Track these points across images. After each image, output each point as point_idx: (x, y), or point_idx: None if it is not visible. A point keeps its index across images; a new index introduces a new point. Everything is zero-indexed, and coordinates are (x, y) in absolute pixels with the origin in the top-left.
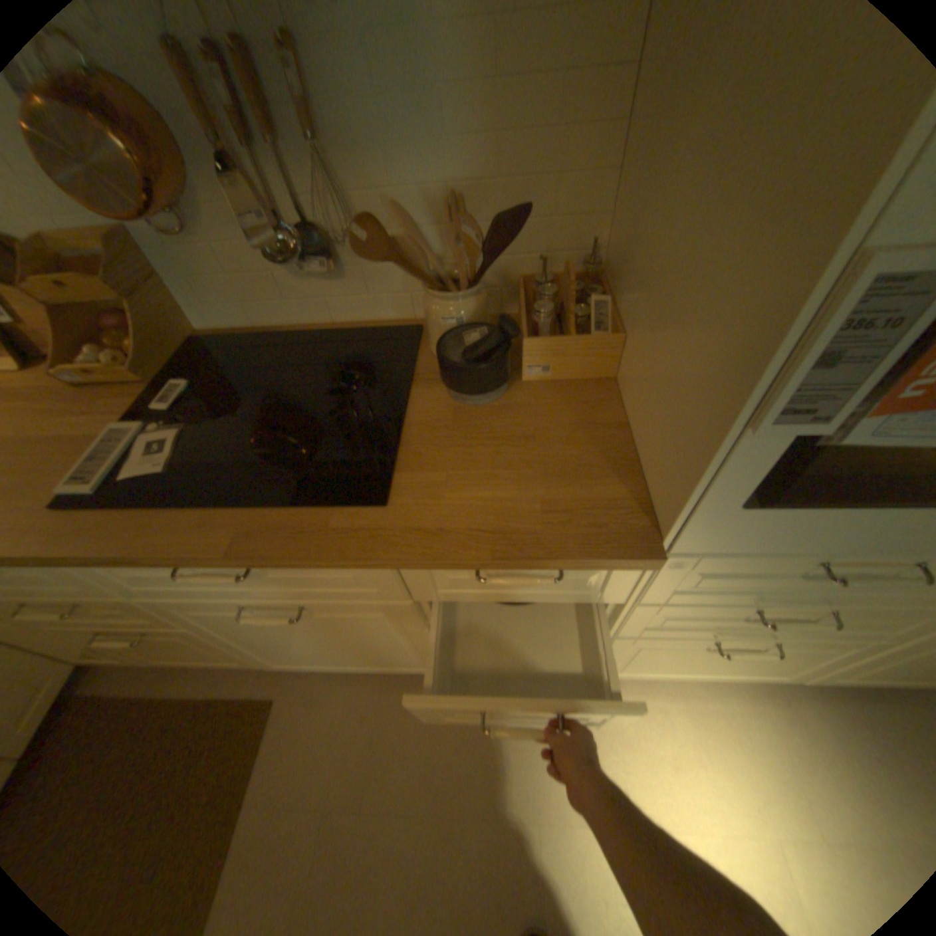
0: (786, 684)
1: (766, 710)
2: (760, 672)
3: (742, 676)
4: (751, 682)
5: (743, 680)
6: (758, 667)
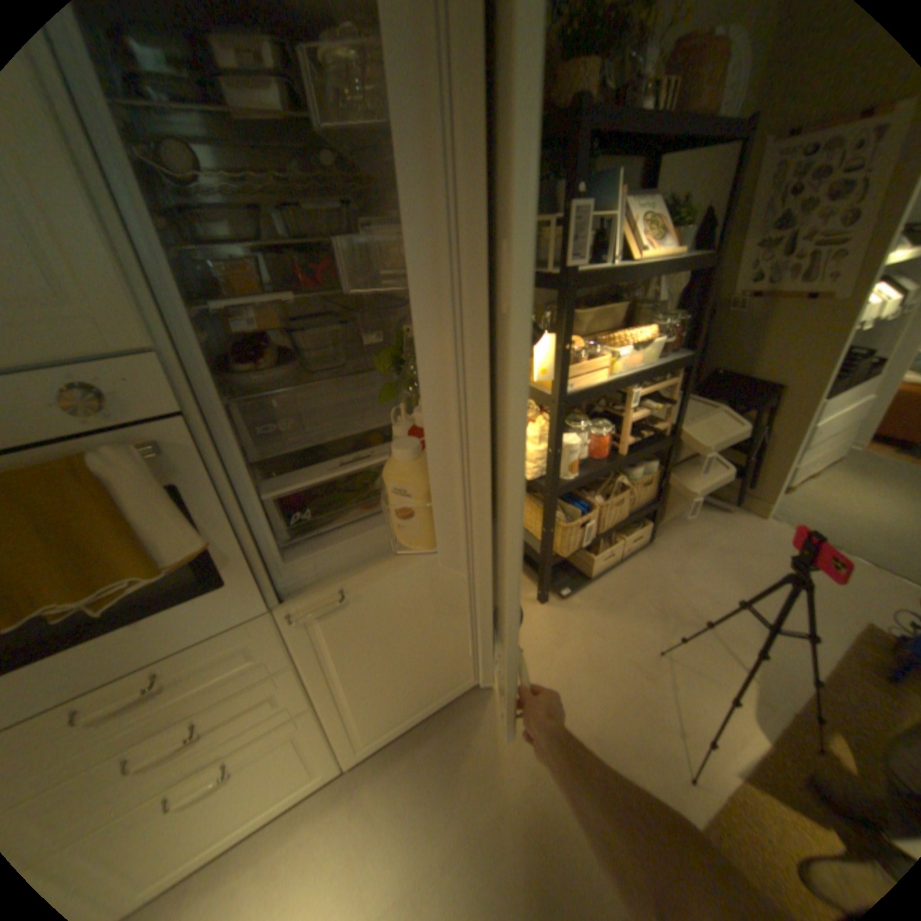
0: (349, 779)
1: (330, 818)
2: (275, 791)
3: (272, 803)
4: (298, 801)
5: (284, 805)
6: (261, 790)
